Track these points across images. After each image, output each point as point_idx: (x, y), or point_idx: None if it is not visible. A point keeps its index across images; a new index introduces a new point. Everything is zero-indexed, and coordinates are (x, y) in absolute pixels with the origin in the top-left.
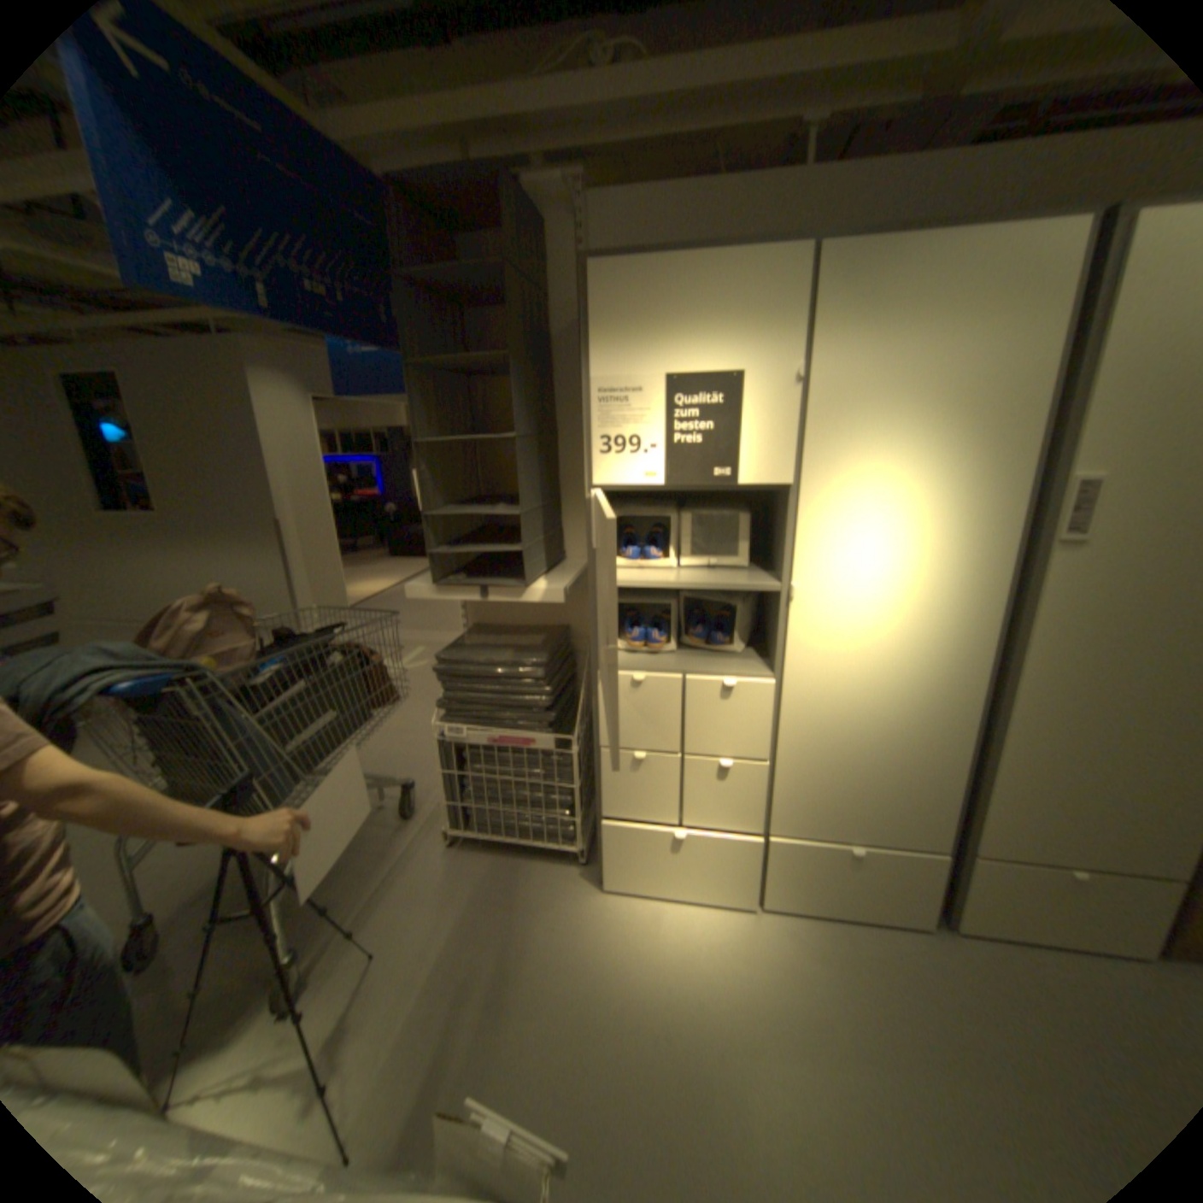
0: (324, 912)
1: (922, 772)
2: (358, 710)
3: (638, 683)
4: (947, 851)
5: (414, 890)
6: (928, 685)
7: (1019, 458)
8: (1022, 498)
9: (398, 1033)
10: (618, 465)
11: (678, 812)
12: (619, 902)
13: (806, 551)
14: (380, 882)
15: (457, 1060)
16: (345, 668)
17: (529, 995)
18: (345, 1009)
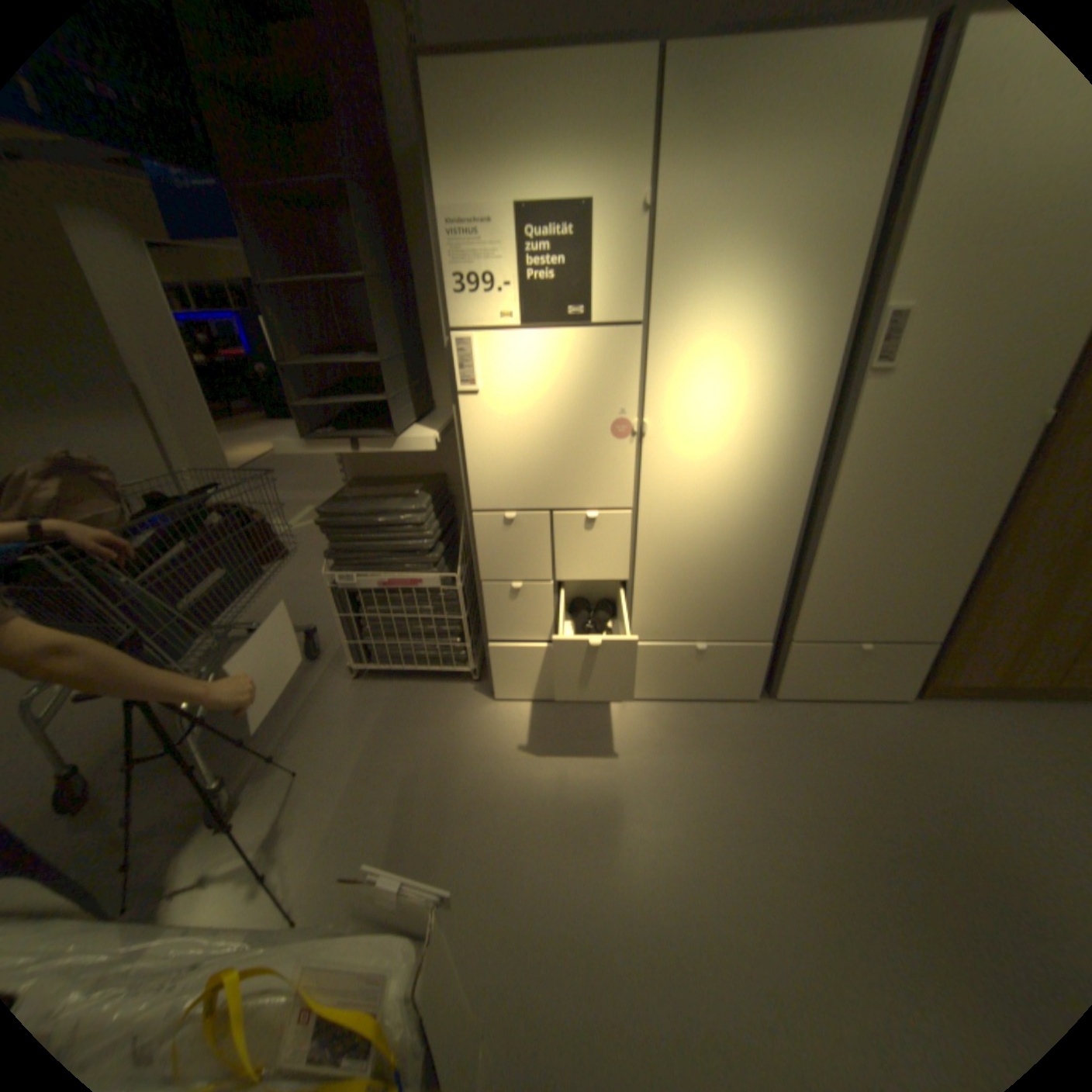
0: (246, 744)
1: (751, 578)
2: (247, 566)
3: (510, 521)
4: (769, 639)
5: (327, 717)
6: (758, 505)
7: (842, 290)
8: (843, 329)
9: (326, 828)
10: (473, 306)
11: (553, 630)
12: (508, 706)
13: (656, 389)
14: (295, 714)
15: (378, 840)
16: (225, 527)
17: (436, 785)
18: (276, 816)
